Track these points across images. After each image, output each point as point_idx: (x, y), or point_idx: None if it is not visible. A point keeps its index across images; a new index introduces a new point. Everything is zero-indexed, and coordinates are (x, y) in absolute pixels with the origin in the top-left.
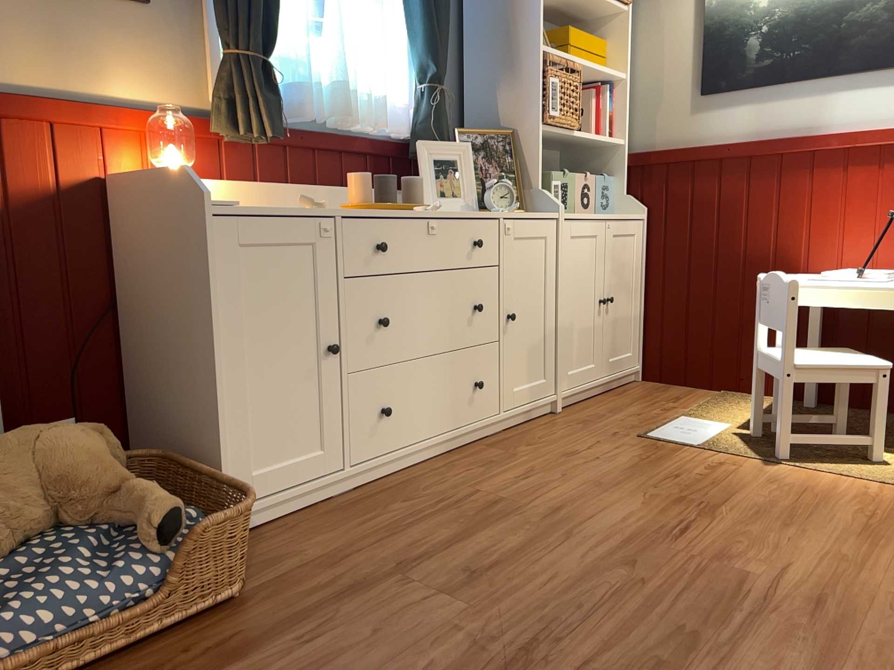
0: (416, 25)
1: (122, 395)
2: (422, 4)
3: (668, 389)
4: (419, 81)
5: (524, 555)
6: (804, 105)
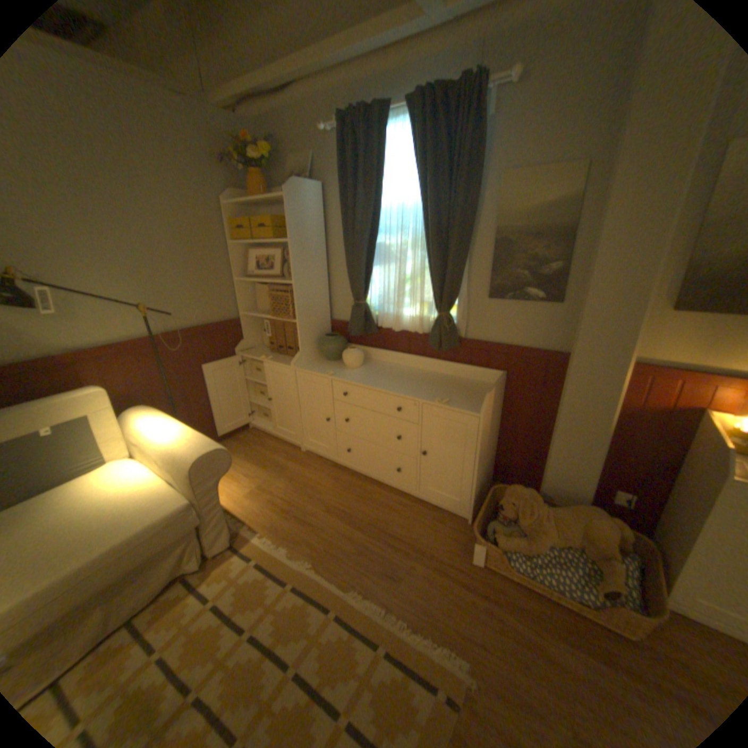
0: None
1: (665, 501)
2: None
3: None
4: None
5: None
6: None
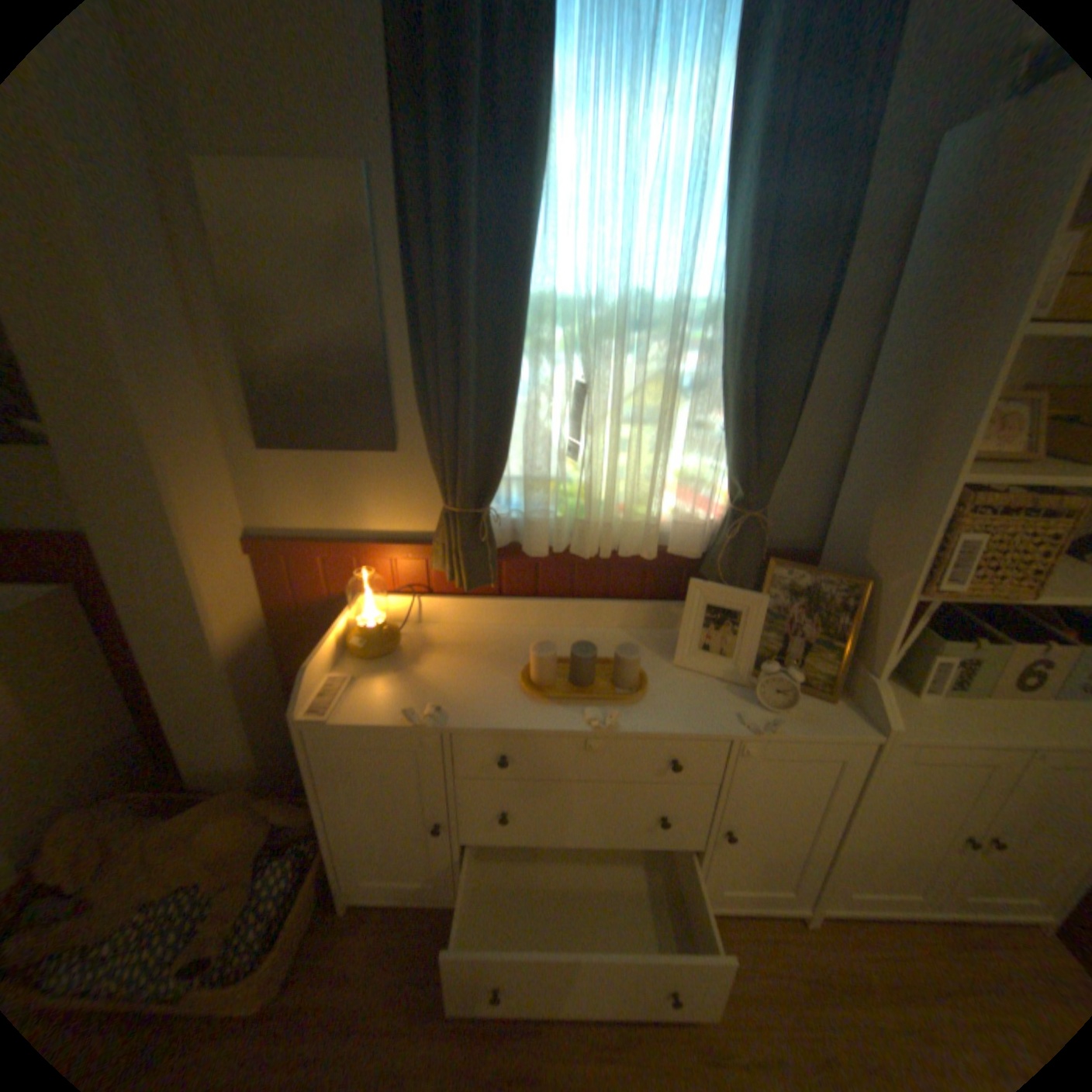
0: (730, 431)
1: None
2: (736, 410)
3: None
4: (730, 496)
5: None
6: None
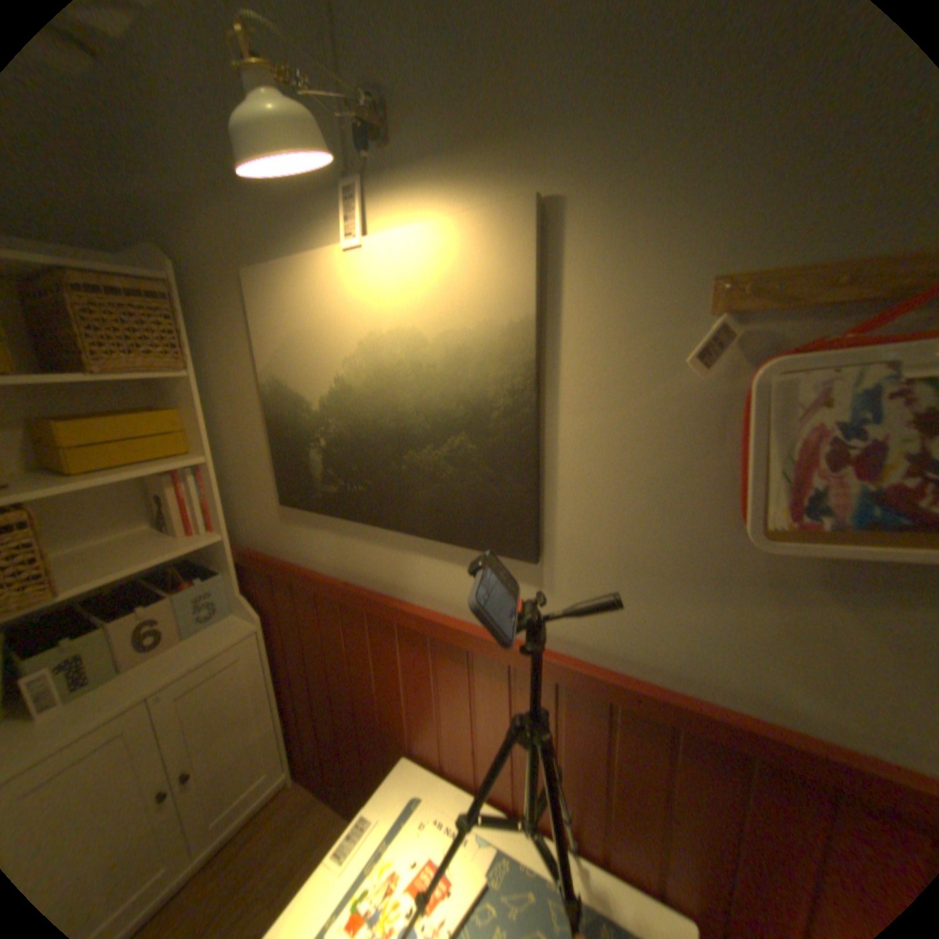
0: None
1: None
2: None
3: (301, 828)
4: None
5: None
6: (384, 555)
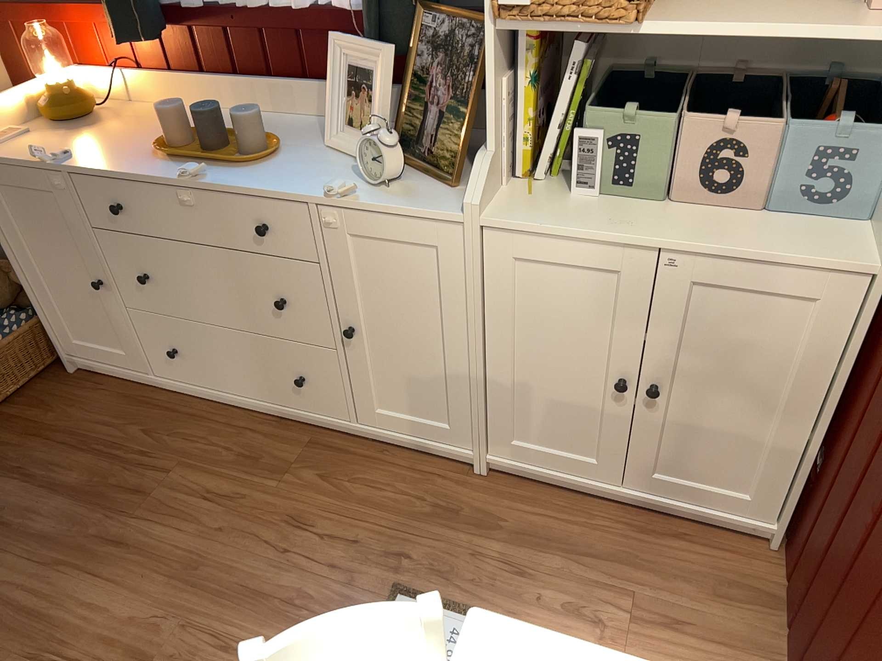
0: None
1: None
2: None
3: (738, 603)
4: None
5: (22, 540)
6: None
